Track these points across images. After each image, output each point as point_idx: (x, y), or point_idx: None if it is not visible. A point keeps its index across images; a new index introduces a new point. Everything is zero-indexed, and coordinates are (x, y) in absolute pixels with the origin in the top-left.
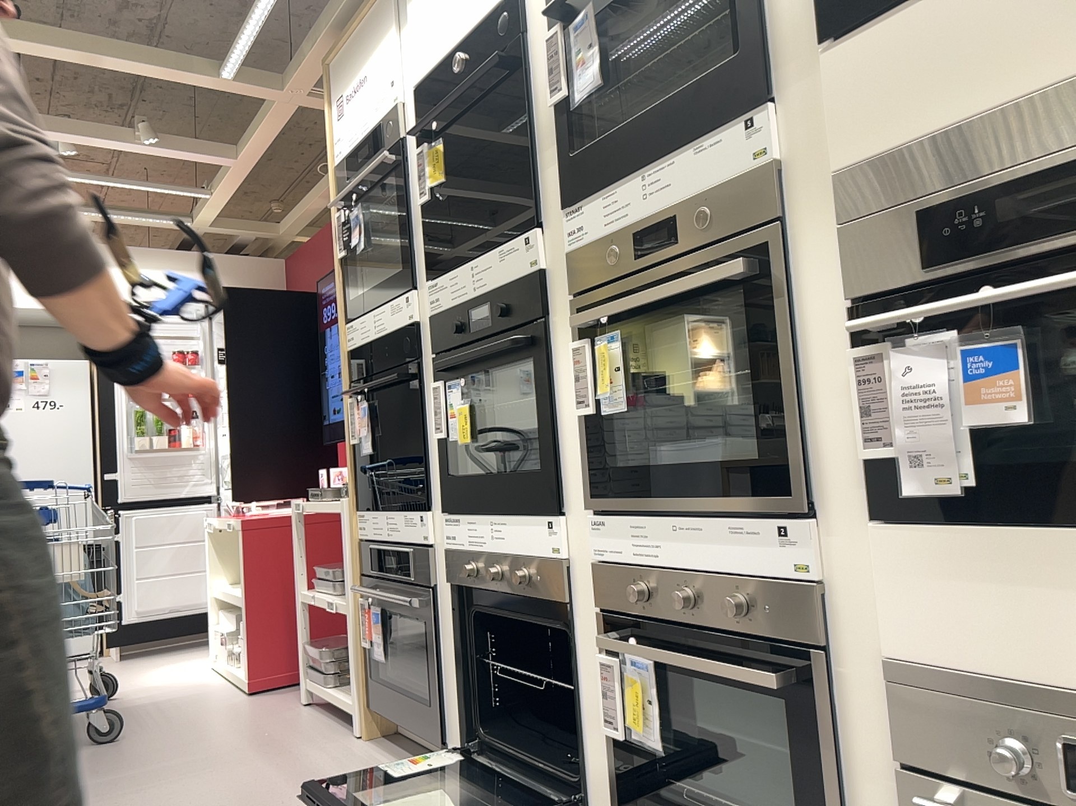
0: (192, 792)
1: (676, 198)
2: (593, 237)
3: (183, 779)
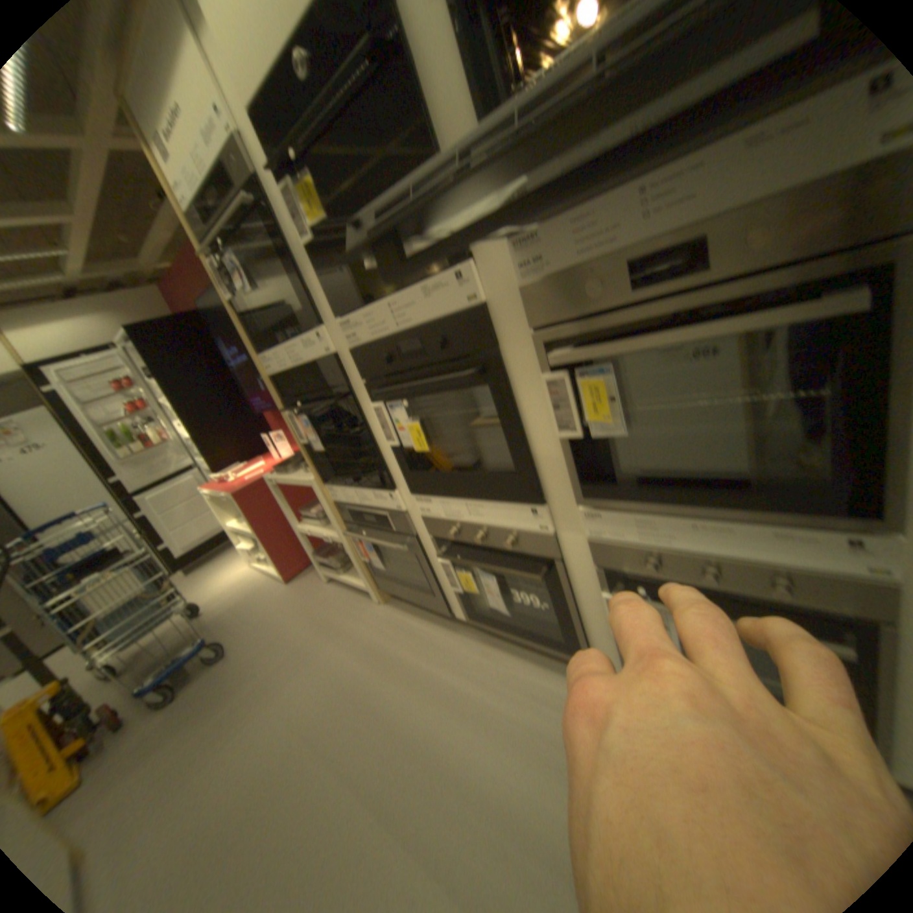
0: (302, 695)
1: (710, 212)
2: (562, 267)
3: (288, 682)
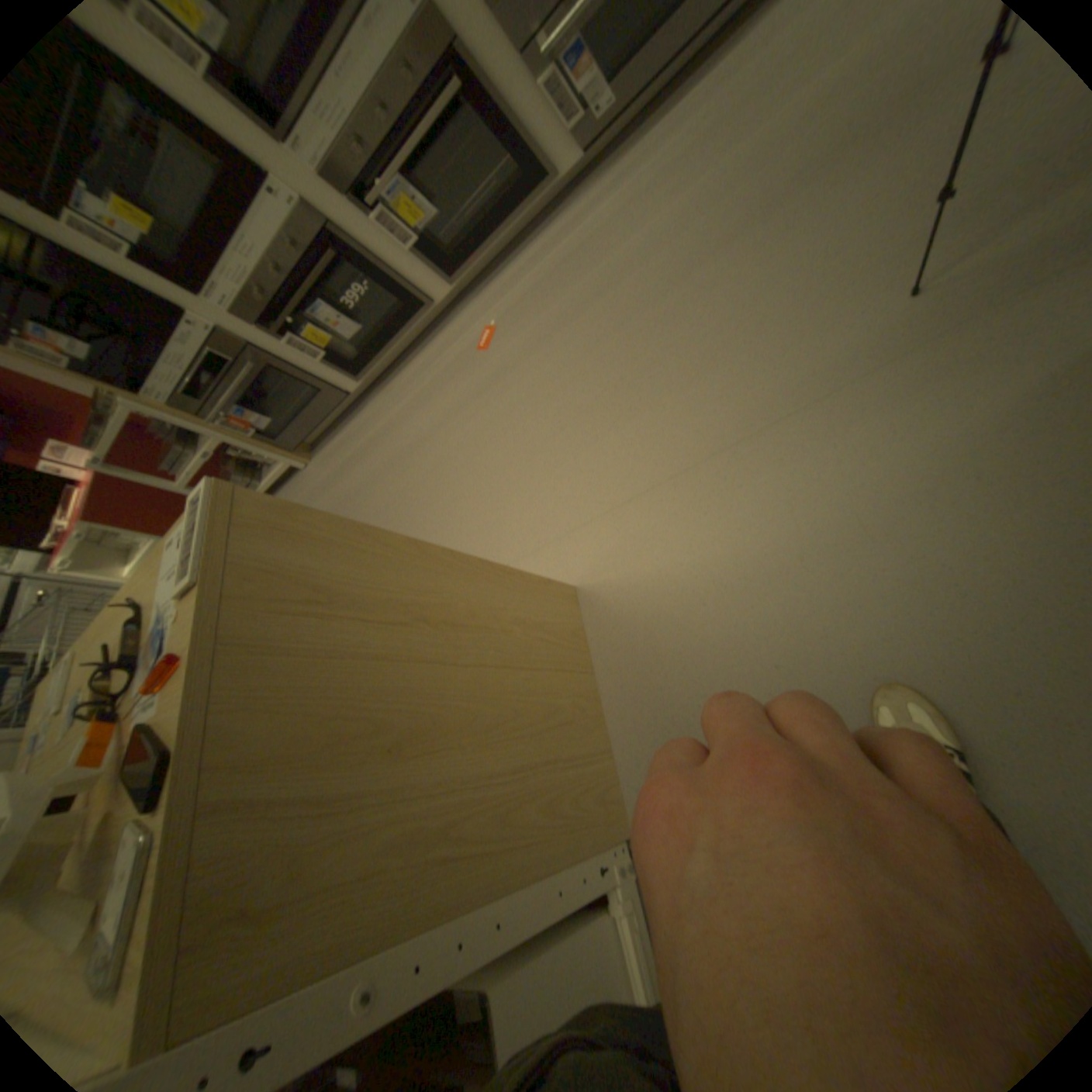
0: None
1: None
2: None
3: None
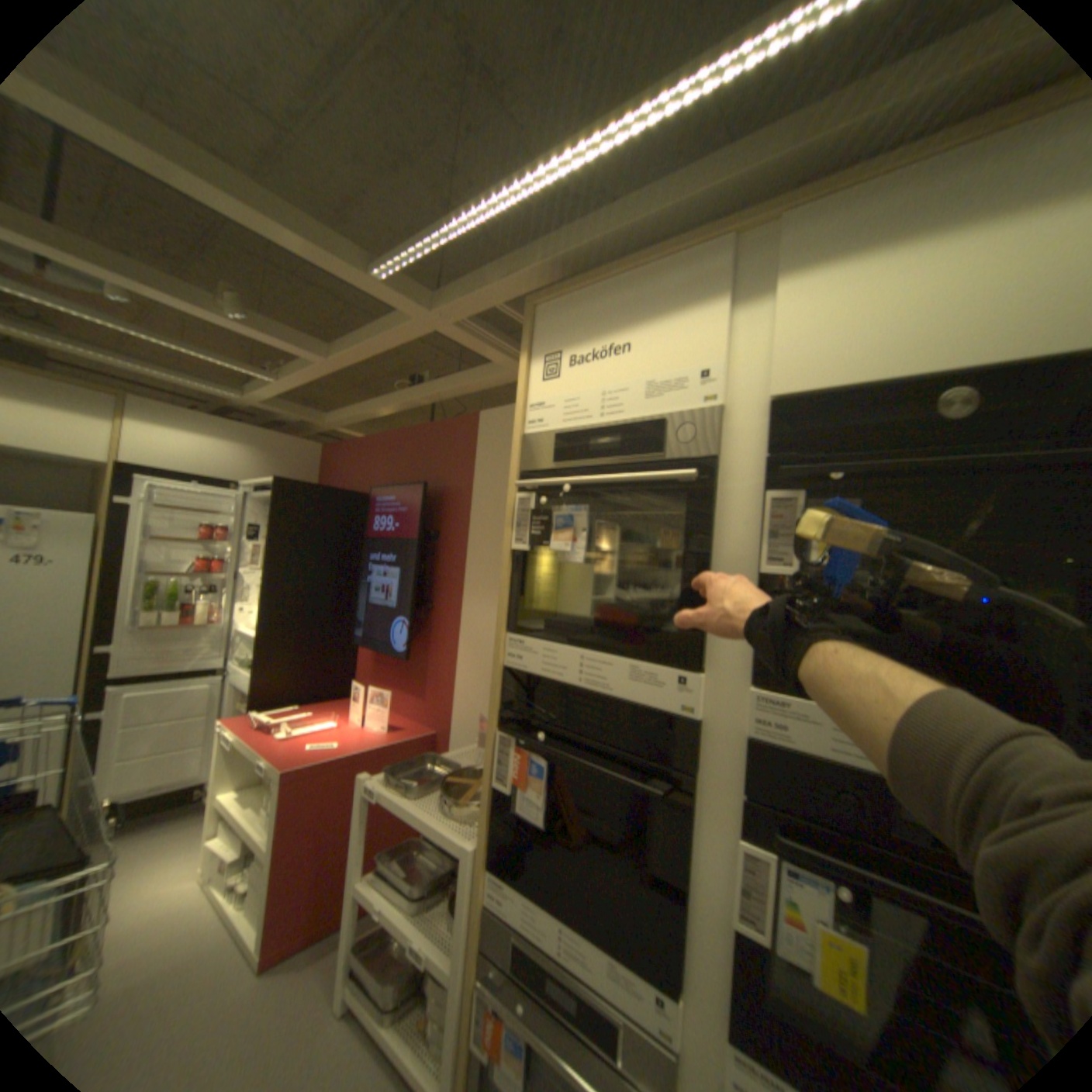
0: None
1: None
2: None
3: None
